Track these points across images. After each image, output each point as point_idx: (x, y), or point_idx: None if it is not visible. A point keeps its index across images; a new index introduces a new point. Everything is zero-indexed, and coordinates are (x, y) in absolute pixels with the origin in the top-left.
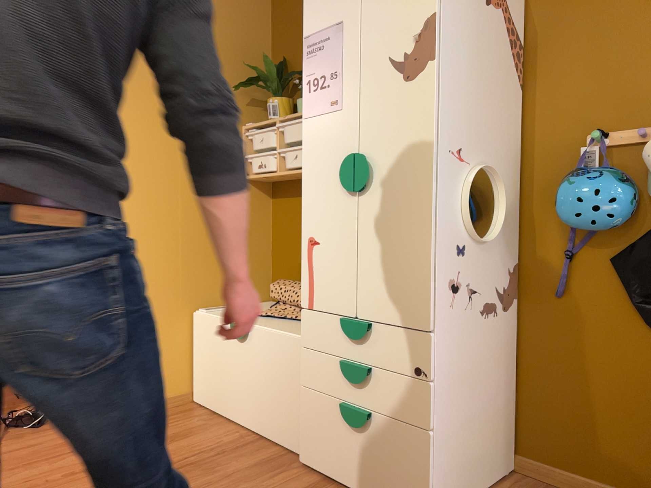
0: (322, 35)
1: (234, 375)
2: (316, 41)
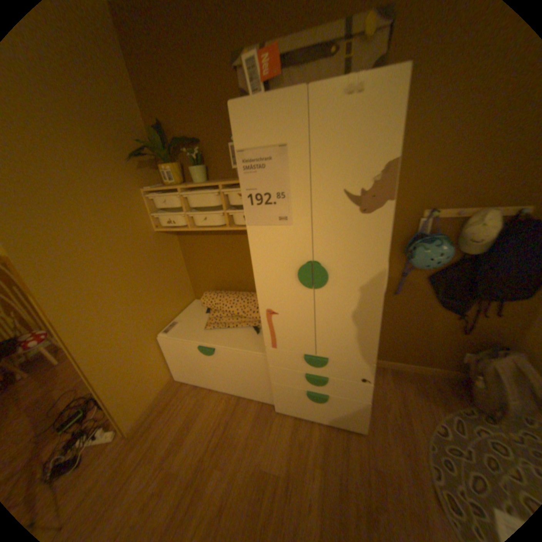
0: (260, 152)
1: (208, 370)
2: (253, 157)
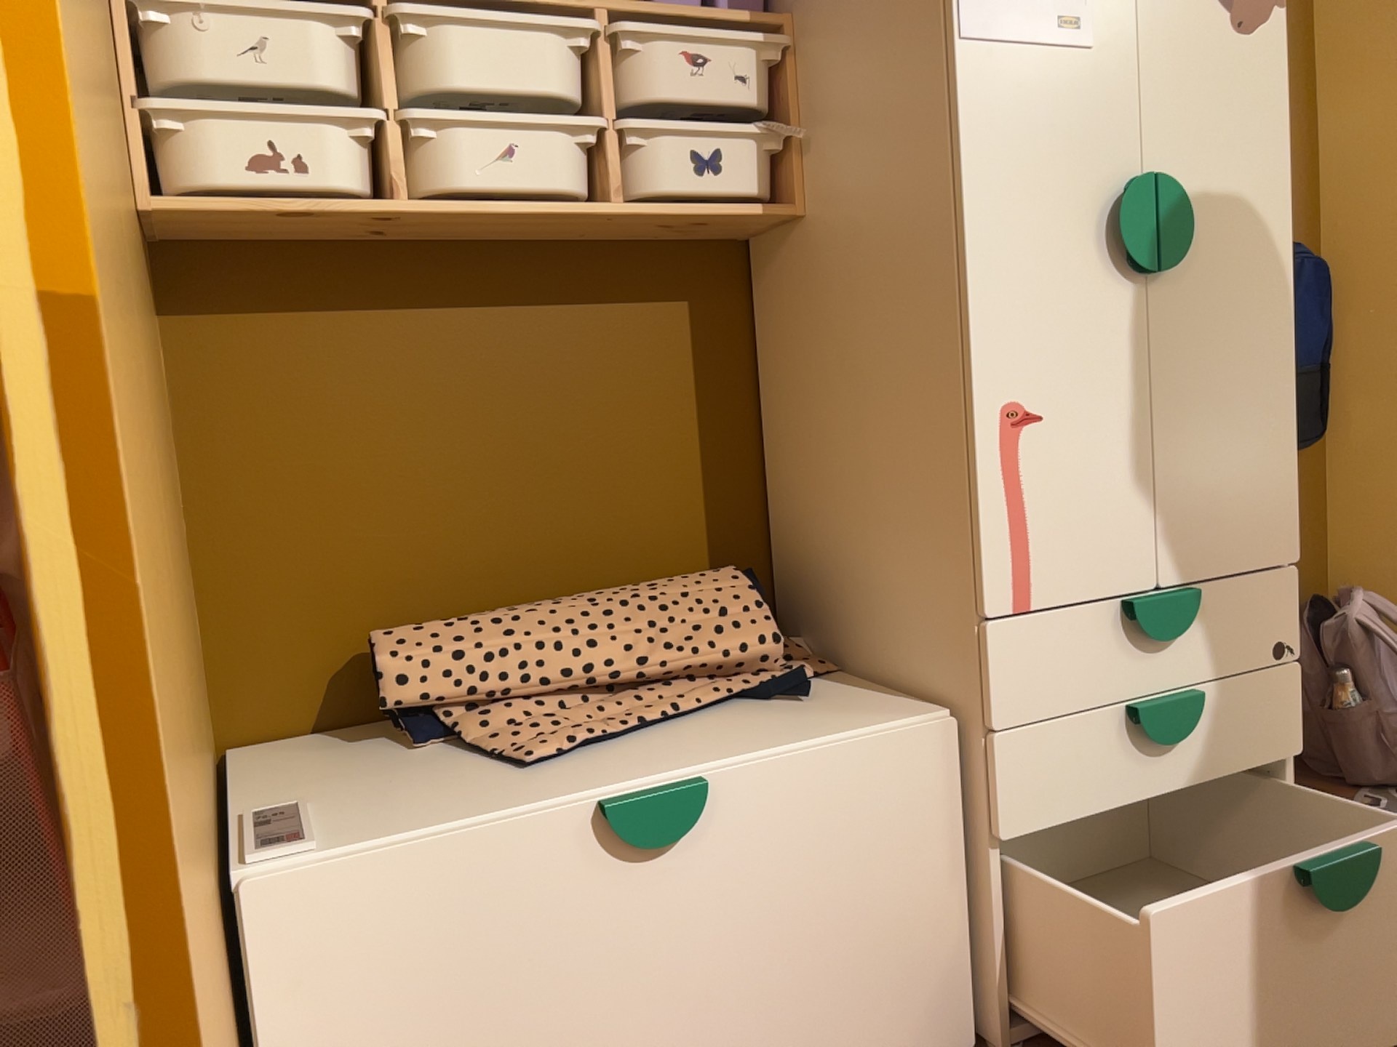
0: None
1: (623, 1007)
2: None
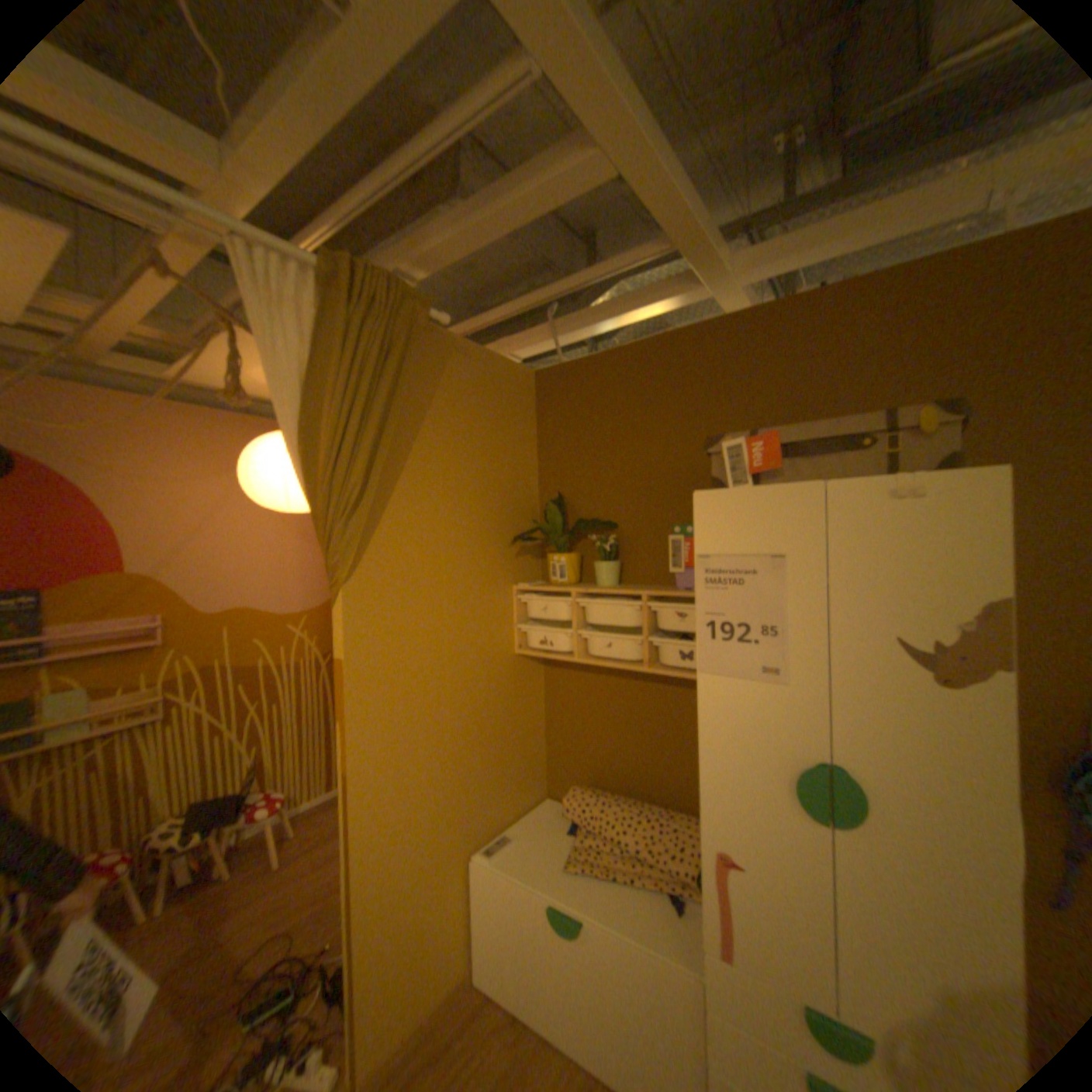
0: (738, 561)
1: (553, 979)
2: (724, 567)
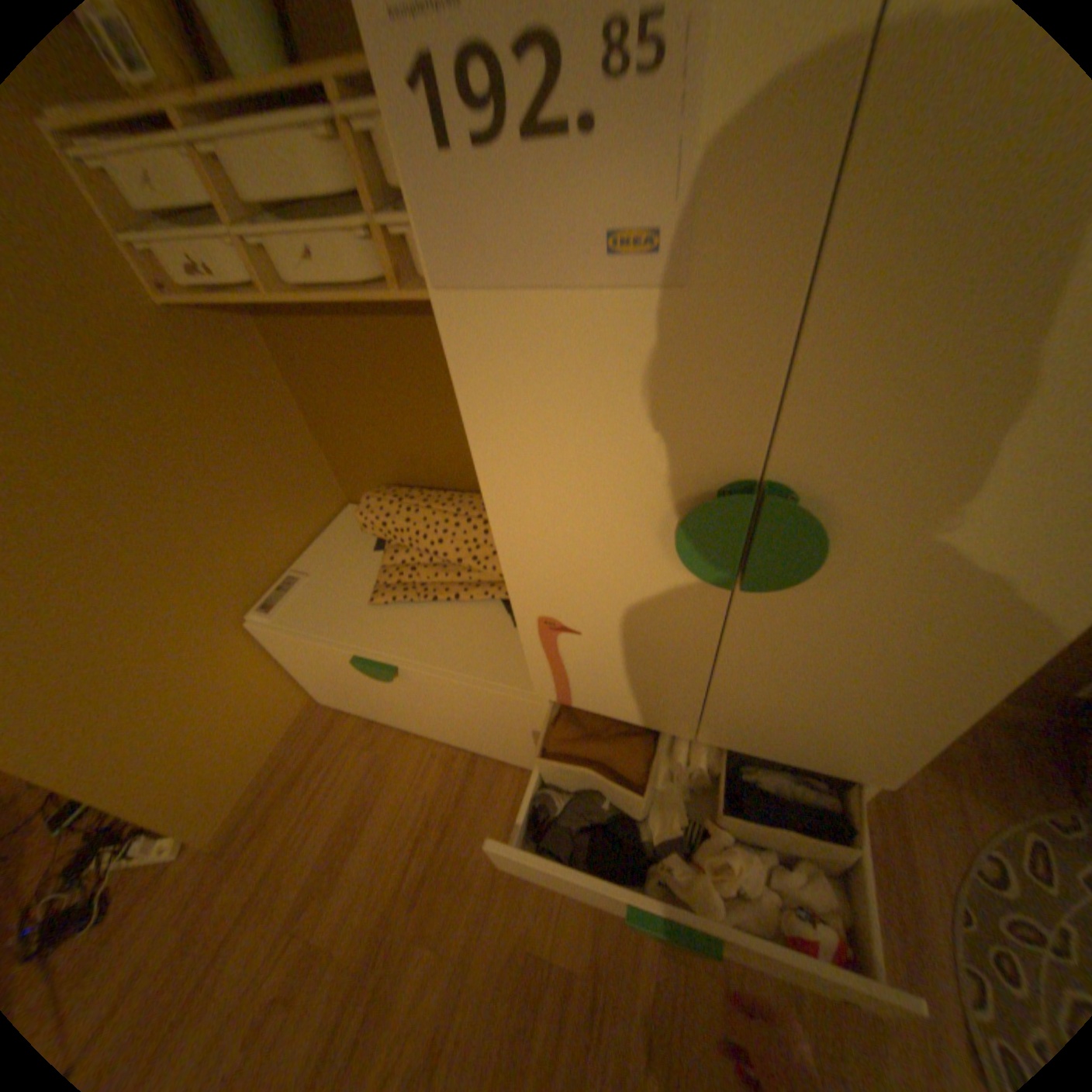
0: None
1: (390, 700)
2: None
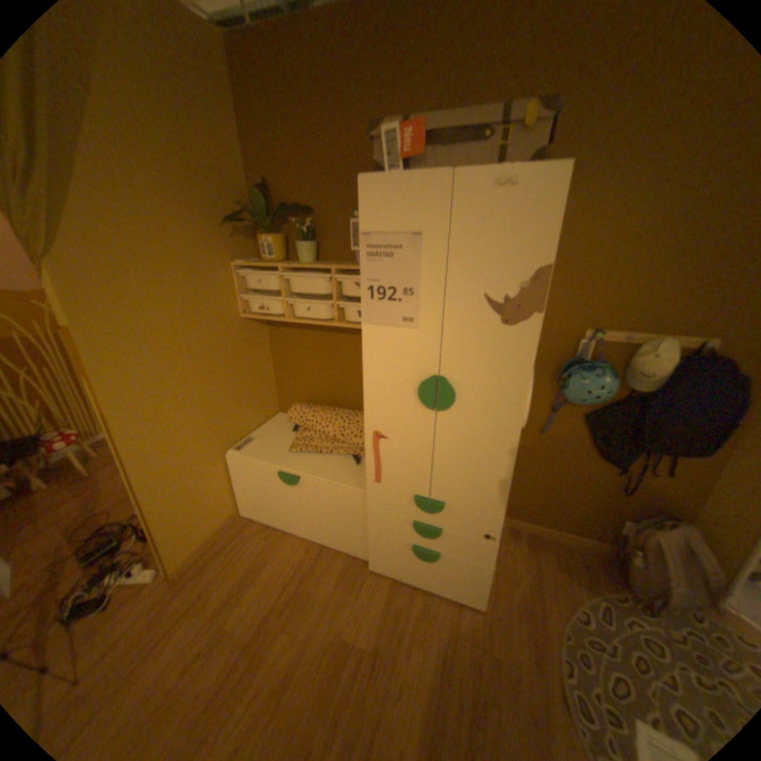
0: (390, 238)
1: (286, 506)
2: (380, 243)
